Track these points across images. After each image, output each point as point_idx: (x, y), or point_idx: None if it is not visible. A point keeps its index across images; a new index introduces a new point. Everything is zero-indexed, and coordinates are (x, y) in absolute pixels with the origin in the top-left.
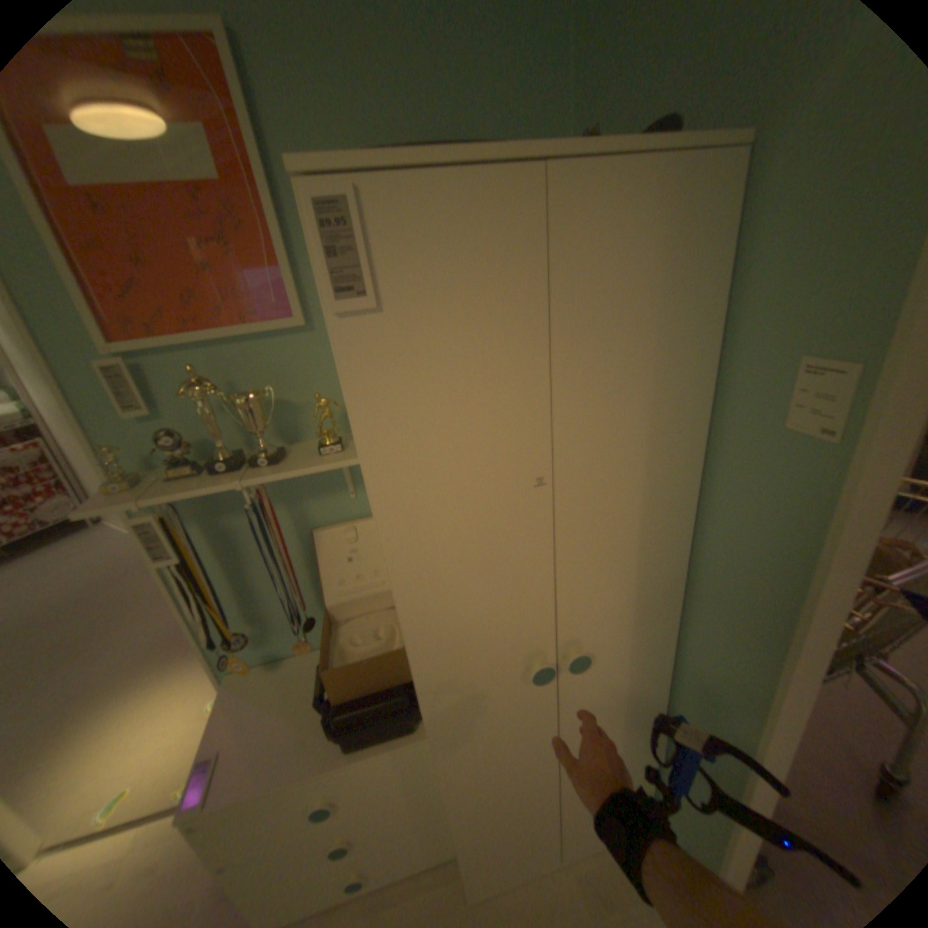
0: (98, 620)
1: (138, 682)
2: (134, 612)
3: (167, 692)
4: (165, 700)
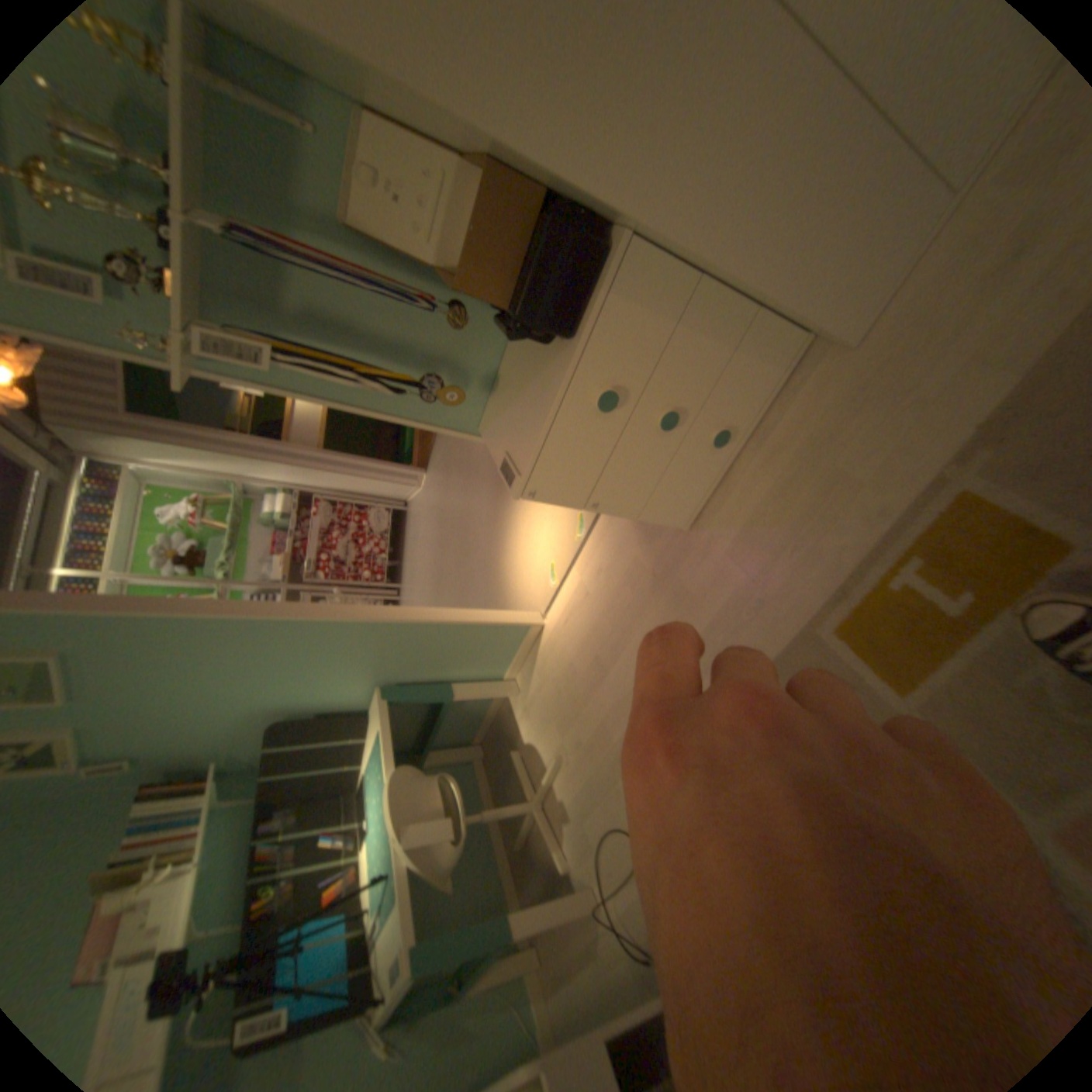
0: (456, 529)
1: (503, 524)
2: (465, 505)
3: (520, 509)
4: (524, 513)
